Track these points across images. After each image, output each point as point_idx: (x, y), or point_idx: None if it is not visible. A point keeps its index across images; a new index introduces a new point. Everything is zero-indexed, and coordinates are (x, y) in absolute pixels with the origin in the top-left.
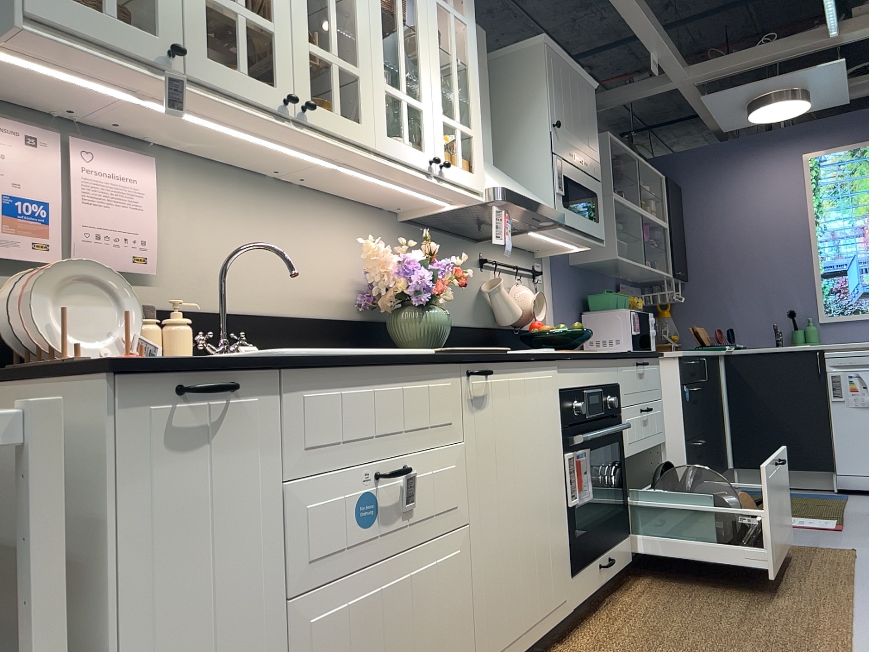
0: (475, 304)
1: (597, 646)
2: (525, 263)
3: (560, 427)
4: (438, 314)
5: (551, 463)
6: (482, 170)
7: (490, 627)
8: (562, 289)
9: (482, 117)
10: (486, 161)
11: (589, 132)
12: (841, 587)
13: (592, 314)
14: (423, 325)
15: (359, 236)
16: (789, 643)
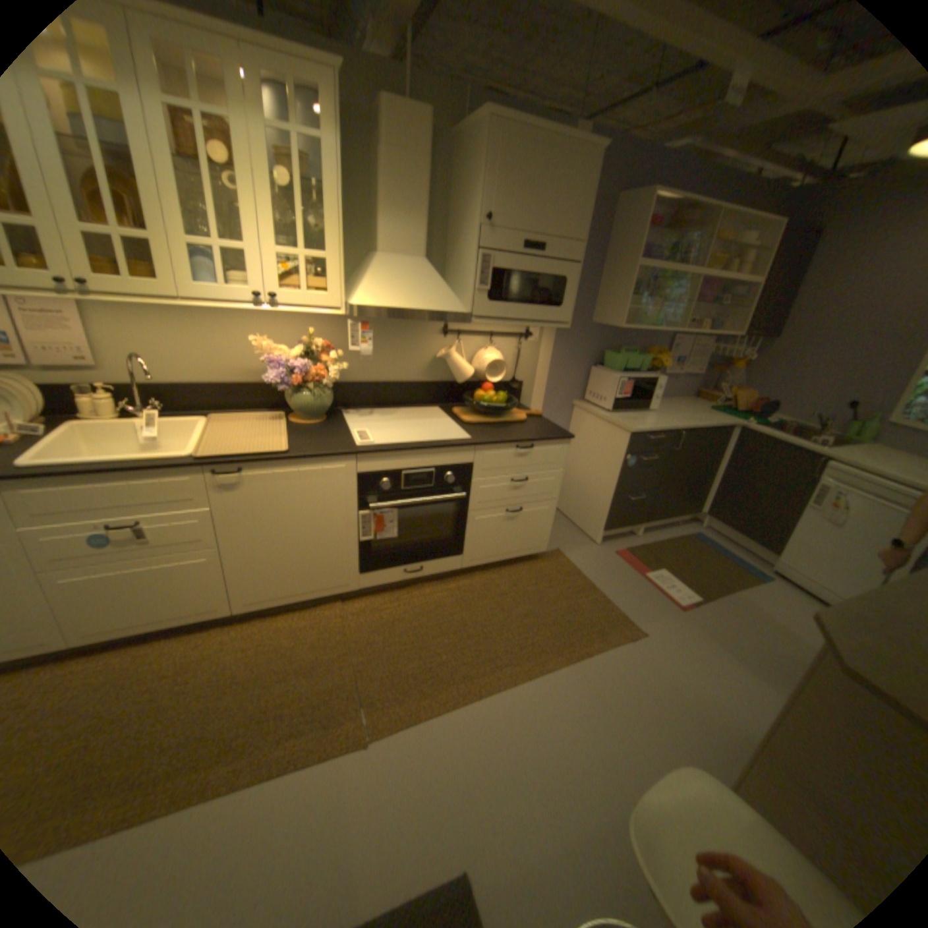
0: (429, 365)
1: (356, 613)
2: (510, 326)
3: (358, 495)
4: (317, 394)
5: (336, 517)
6: (338, 289)
7: (246, 592)
8: (566, 345)
9: (409, 212)
10: (408, 257)
11: (567, 209)
12: (560, 660)
13: (599, 368)
14: (295, 403)
15: (286, 324)
16: (438, 678)
